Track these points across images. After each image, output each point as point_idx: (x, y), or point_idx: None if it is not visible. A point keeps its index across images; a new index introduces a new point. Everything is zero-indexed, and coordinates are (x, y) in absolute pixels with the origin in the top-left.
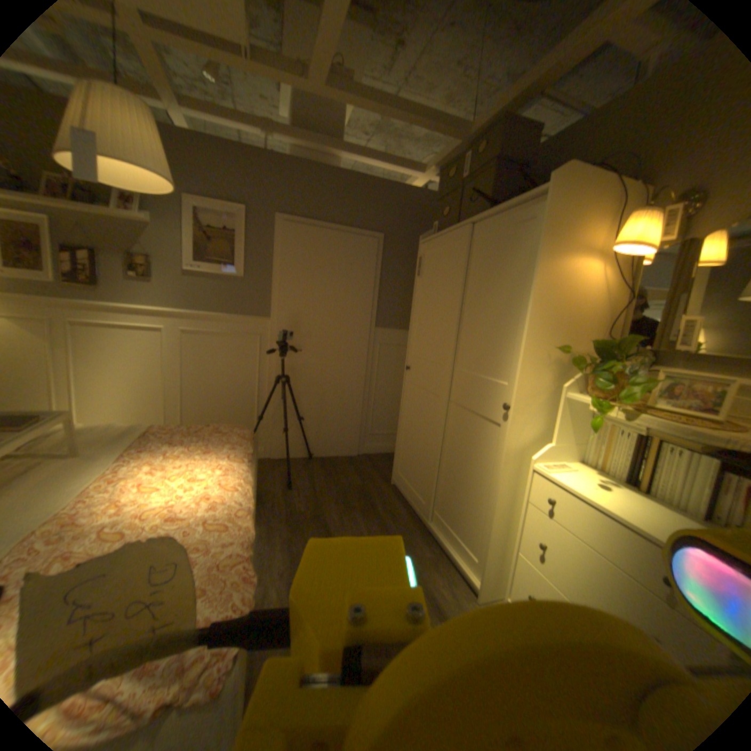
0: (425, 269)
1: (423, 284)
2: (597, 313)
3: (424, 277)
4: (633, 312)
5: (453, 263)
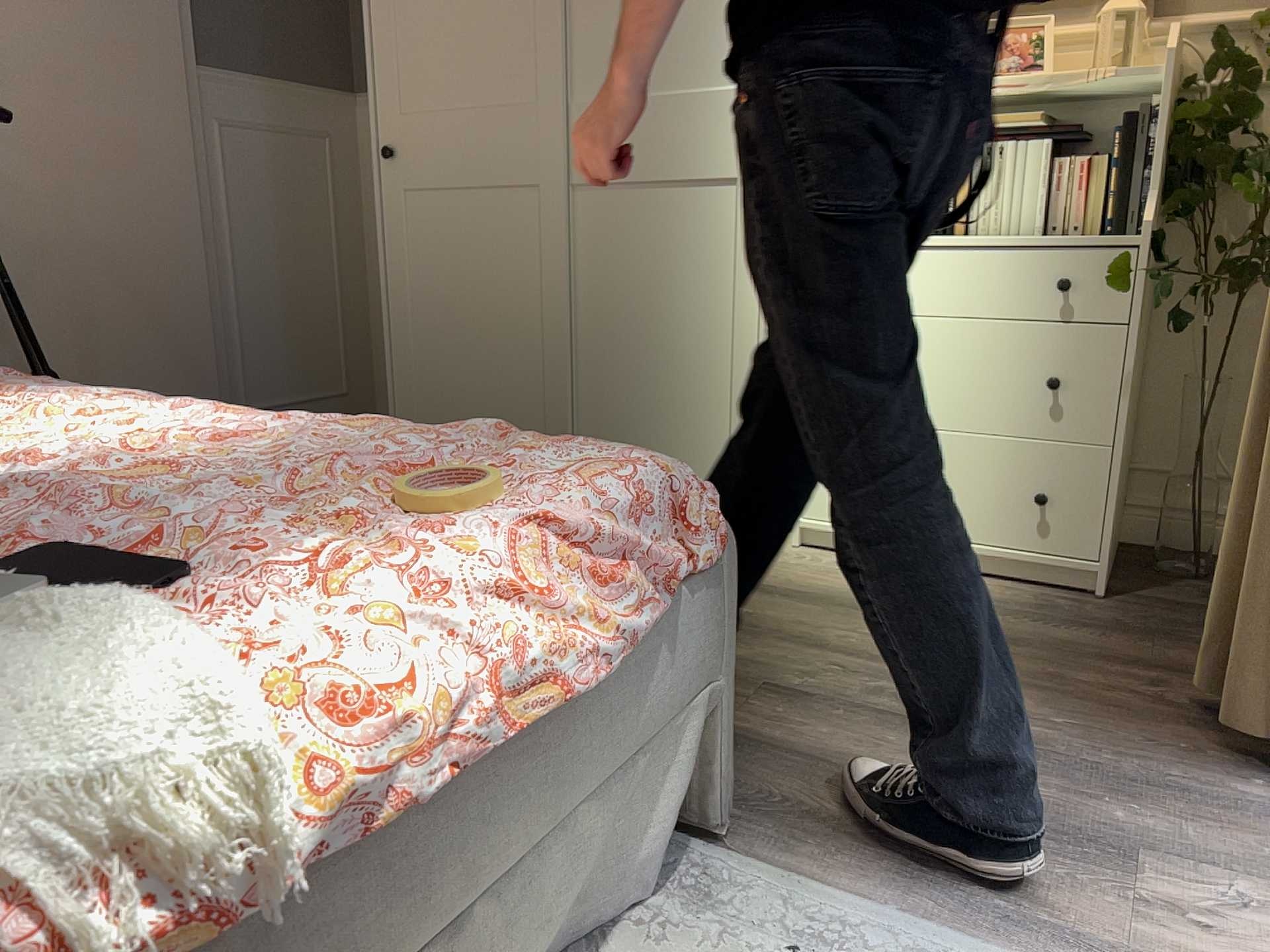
0: None
1: None
2: None
3: None
4: None
5: None
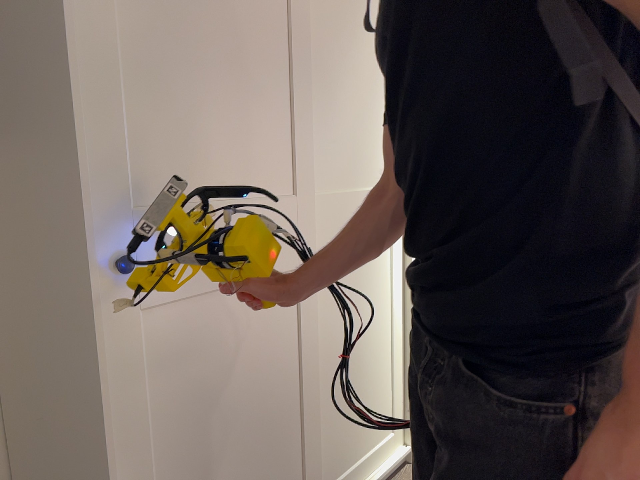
0: None
1: None
2: None
3: None
4: None
5: None
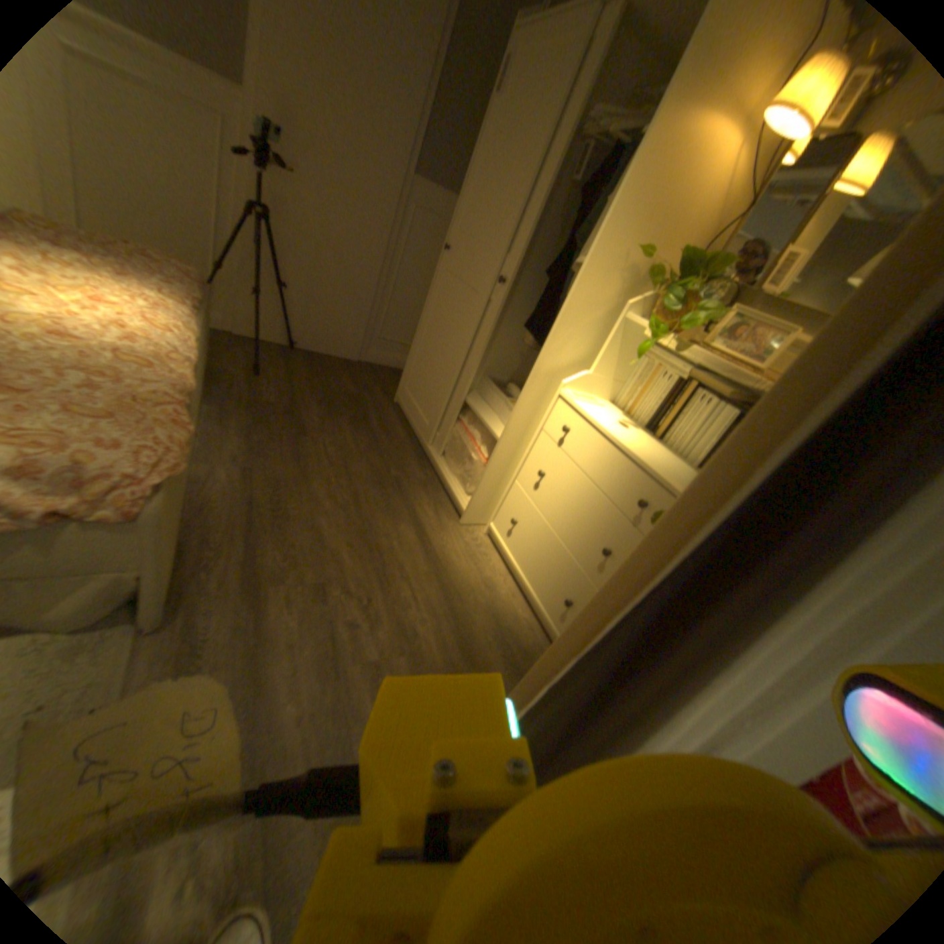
0: (510, 80)
1: (501, 108)
2: (704, 214)
3: (506, 94)
4: (743, 227)
5: (553, 74)
